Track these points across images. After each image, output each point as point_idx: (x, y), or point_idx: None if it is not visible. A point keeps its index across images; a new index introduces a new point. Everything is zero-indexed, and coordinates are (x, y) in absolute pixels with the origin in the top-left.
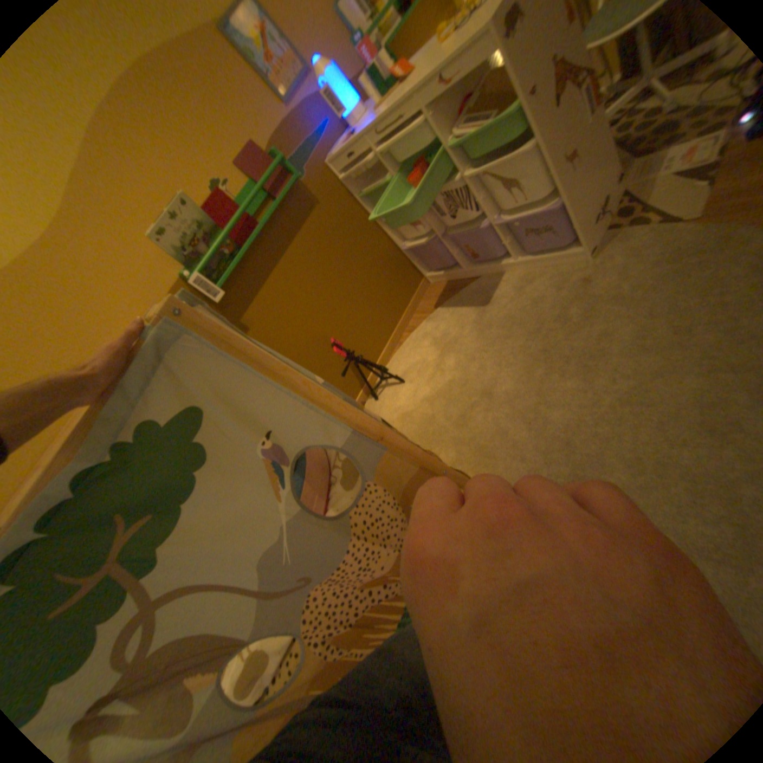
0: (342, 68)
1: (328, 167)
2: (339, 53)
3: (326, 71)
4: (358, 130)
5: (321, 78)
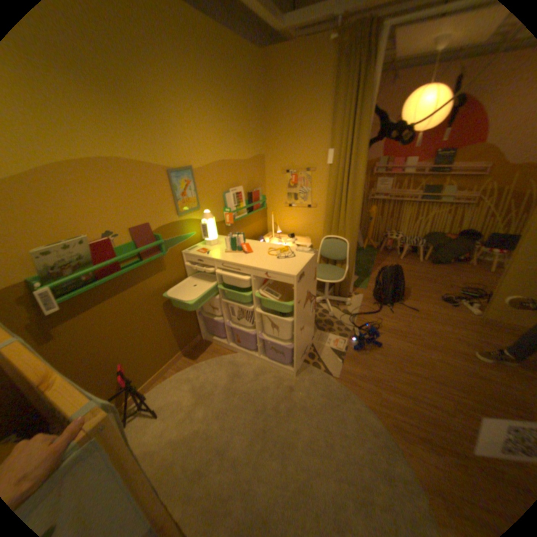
0: (213, 217)
1: (181, 255)
2: (215, 211)
3: (208, 220)
4: (211, 256)
5: (204, 220)
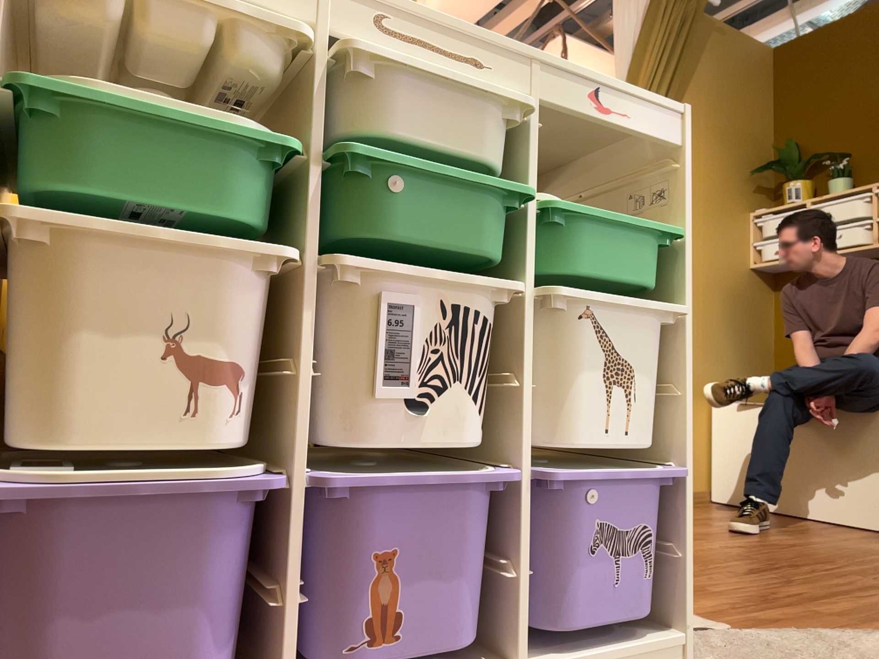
0: None
1: None
2: None
3: None
4: None
5: None
